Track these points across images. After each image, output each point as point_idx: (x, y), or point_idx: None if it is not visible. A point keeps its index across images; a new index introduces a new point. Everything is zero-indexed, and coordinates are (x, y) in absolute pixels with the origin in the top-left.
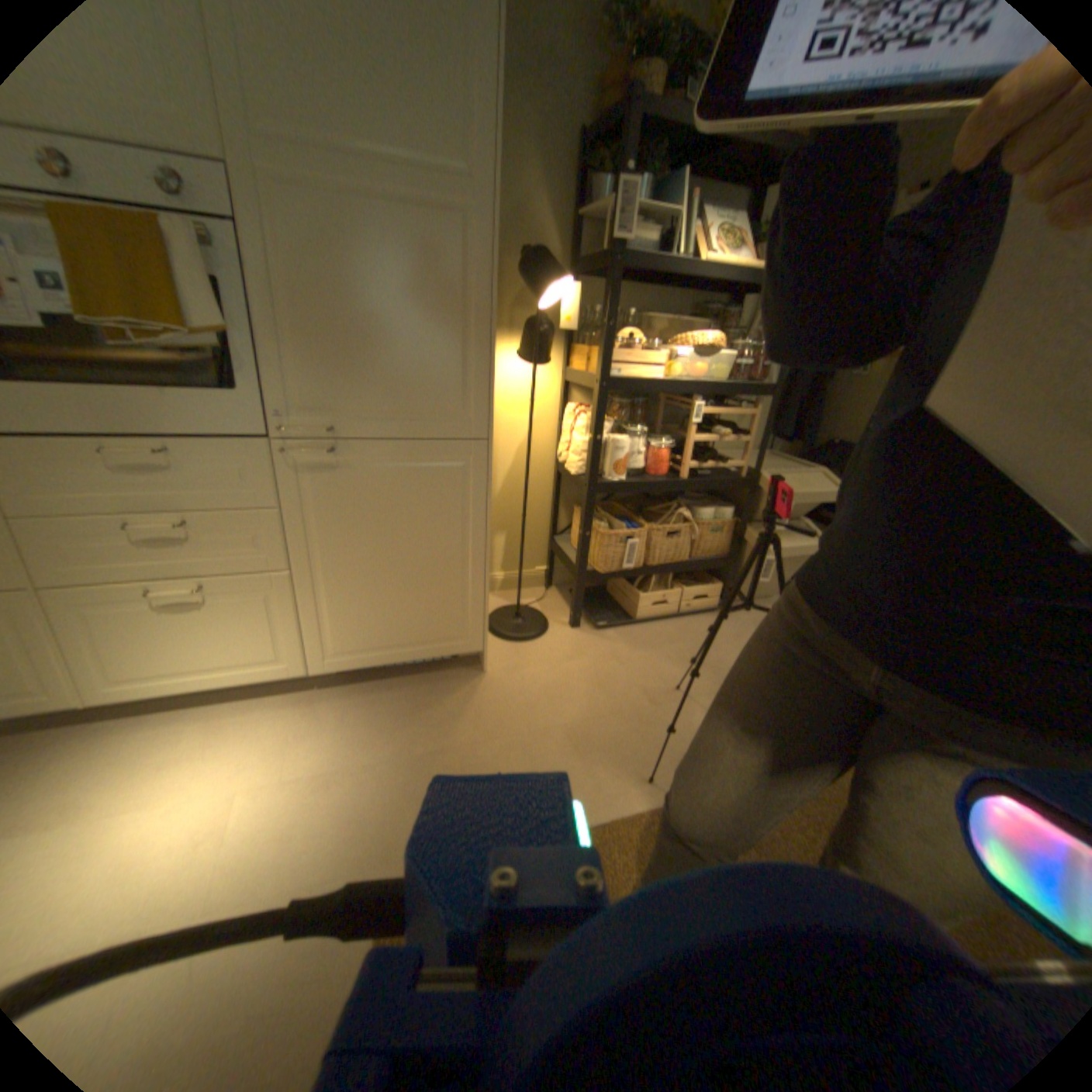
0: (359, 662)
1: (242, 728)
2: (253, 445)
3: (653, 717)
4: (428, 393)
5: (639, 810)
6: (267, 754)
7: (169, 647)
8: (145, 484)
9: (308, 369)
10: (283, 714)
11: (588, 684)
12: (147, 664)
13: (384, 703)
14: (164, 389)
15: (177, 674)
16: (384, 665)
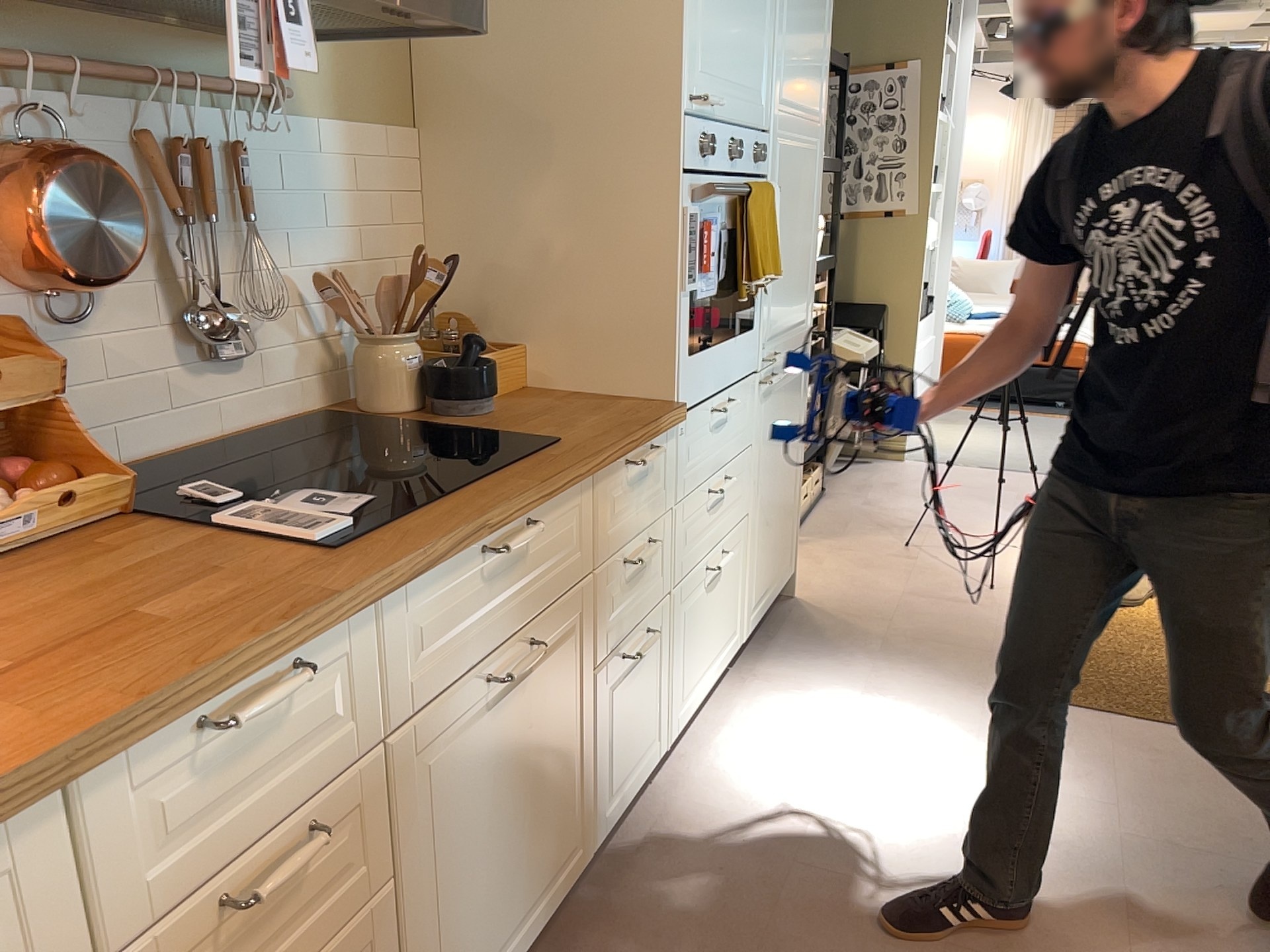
0: (760, 610)
1: (750, 707)
2: (752, 382)
3: (923, 562)
4: (799, 307)
5: (1005, 599)
6: (805, 702)
7: (706, 634)
8: (720, 440)
9: (773, 300)
10: (751, 687)
11: (858, 567)
12: (697, 662)
13: (788, 643)
14: (735, 339)
15: (704, 669)
16: (766, 609)
